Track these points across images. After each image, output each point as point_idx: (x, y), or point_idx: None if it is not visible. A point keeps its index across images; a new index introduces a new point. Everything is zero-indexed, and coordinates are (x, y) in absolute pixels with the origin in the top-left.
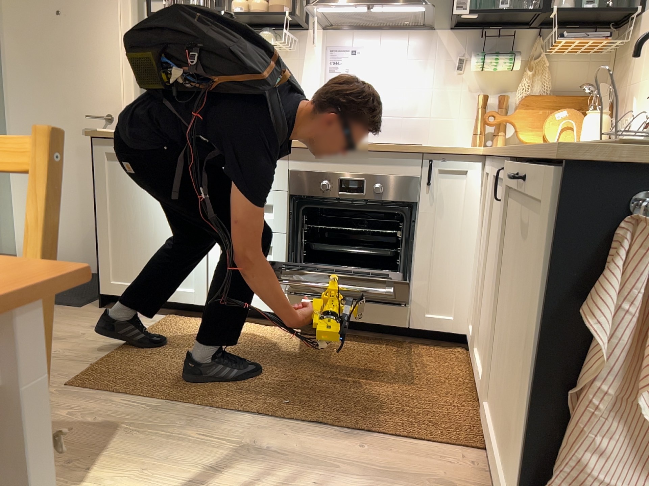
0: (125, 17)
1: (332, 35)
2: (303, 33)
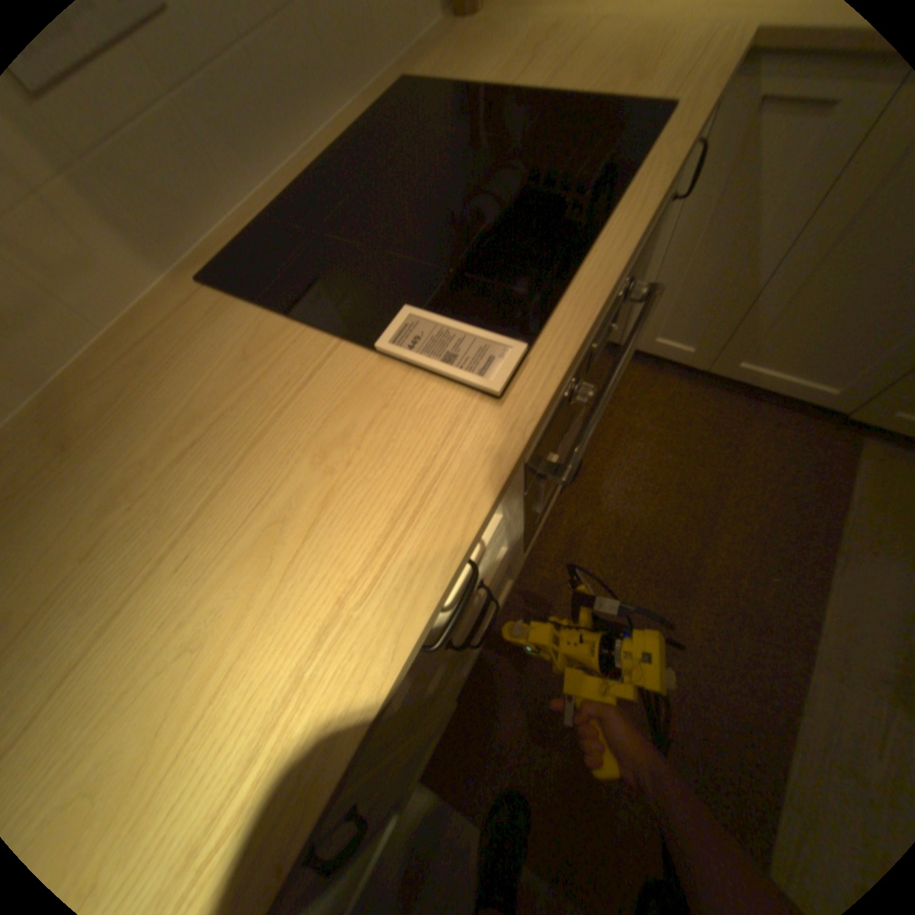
0: None
1: None
2: None
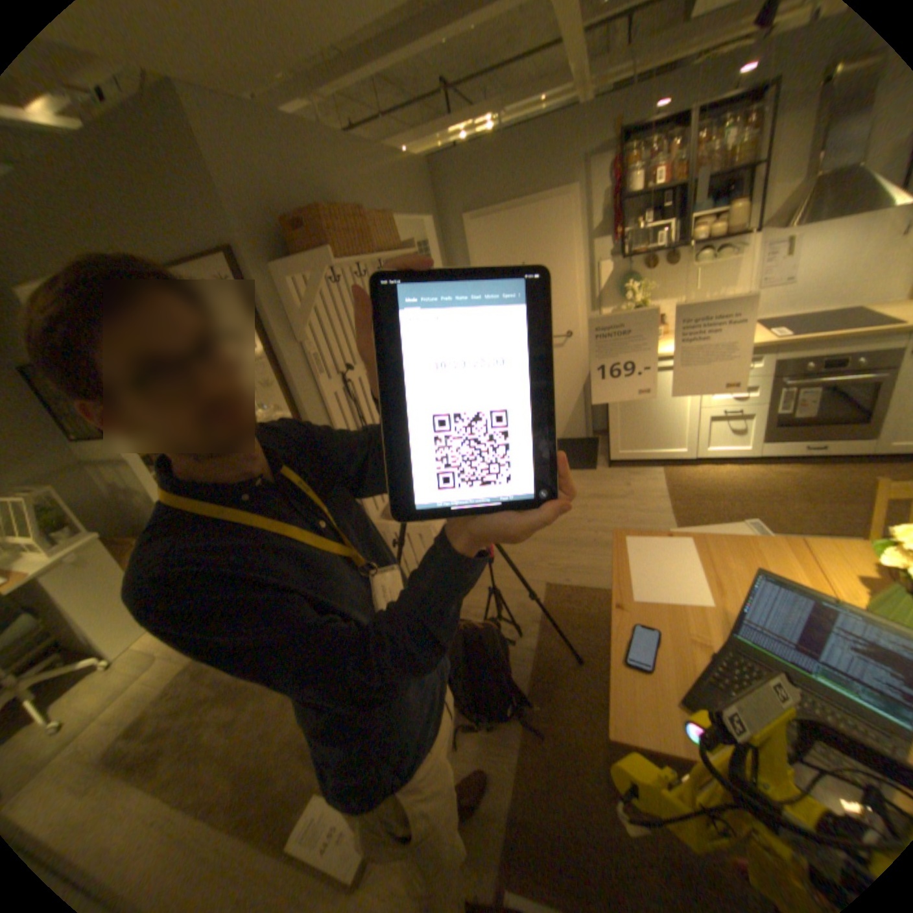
0: (579, 256)
1: (773, 231)
2: (744, 235)
